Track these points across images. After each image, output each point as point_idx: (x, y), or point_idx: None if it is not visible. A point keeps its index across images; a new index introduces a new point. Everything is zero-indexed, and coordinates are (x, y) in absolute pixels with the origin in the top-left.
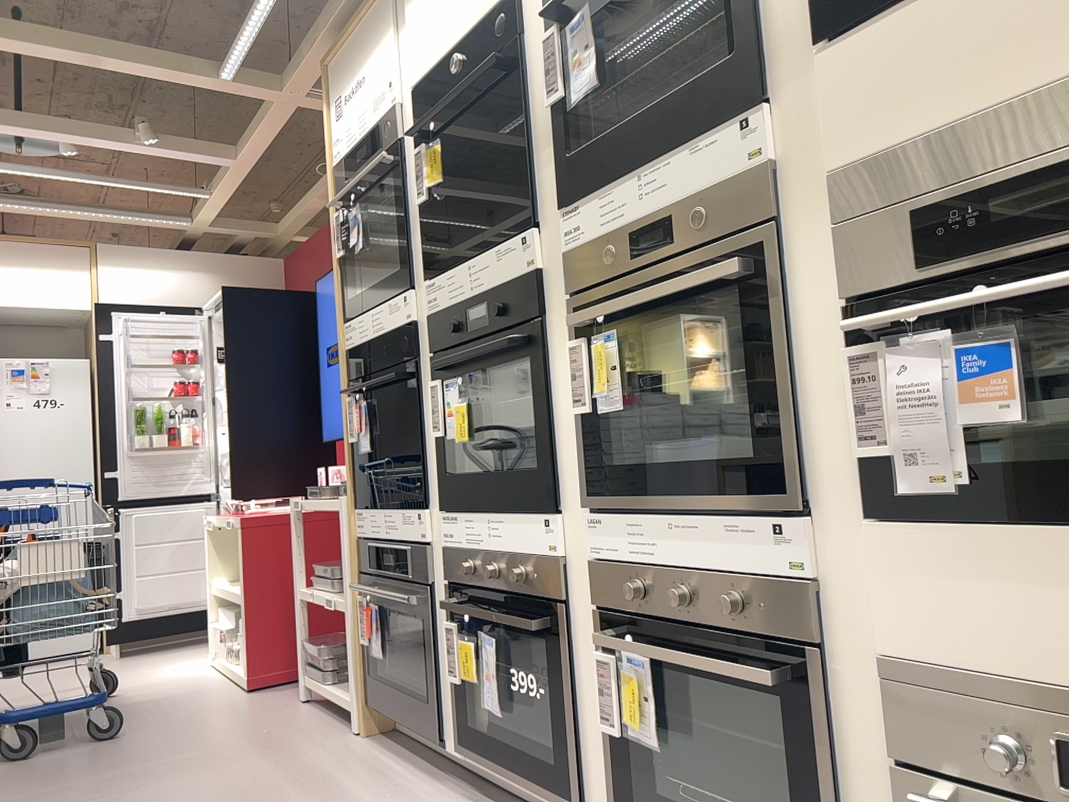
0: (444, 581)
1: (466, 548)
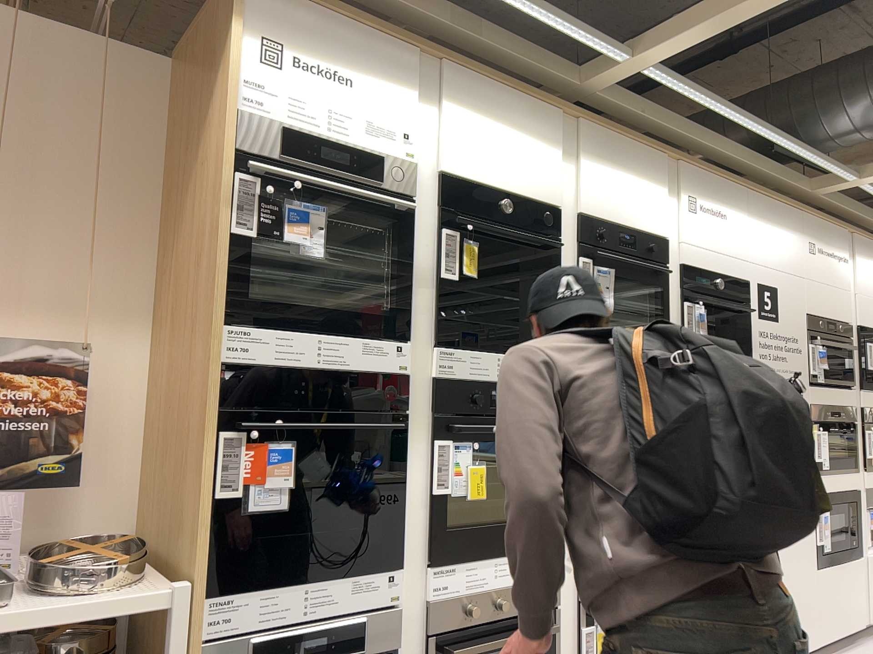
0: (432, 634)
1: (467, 592)
